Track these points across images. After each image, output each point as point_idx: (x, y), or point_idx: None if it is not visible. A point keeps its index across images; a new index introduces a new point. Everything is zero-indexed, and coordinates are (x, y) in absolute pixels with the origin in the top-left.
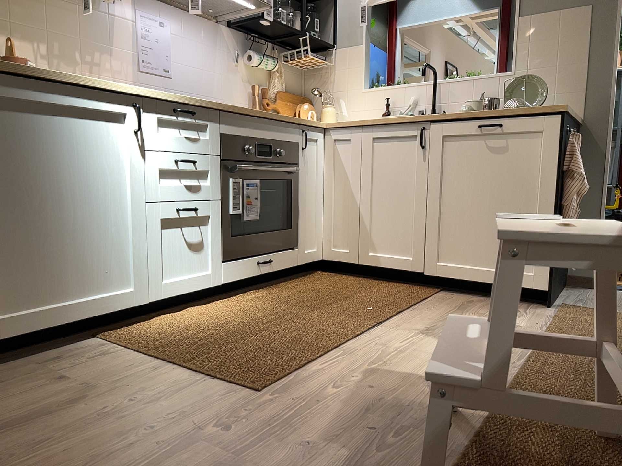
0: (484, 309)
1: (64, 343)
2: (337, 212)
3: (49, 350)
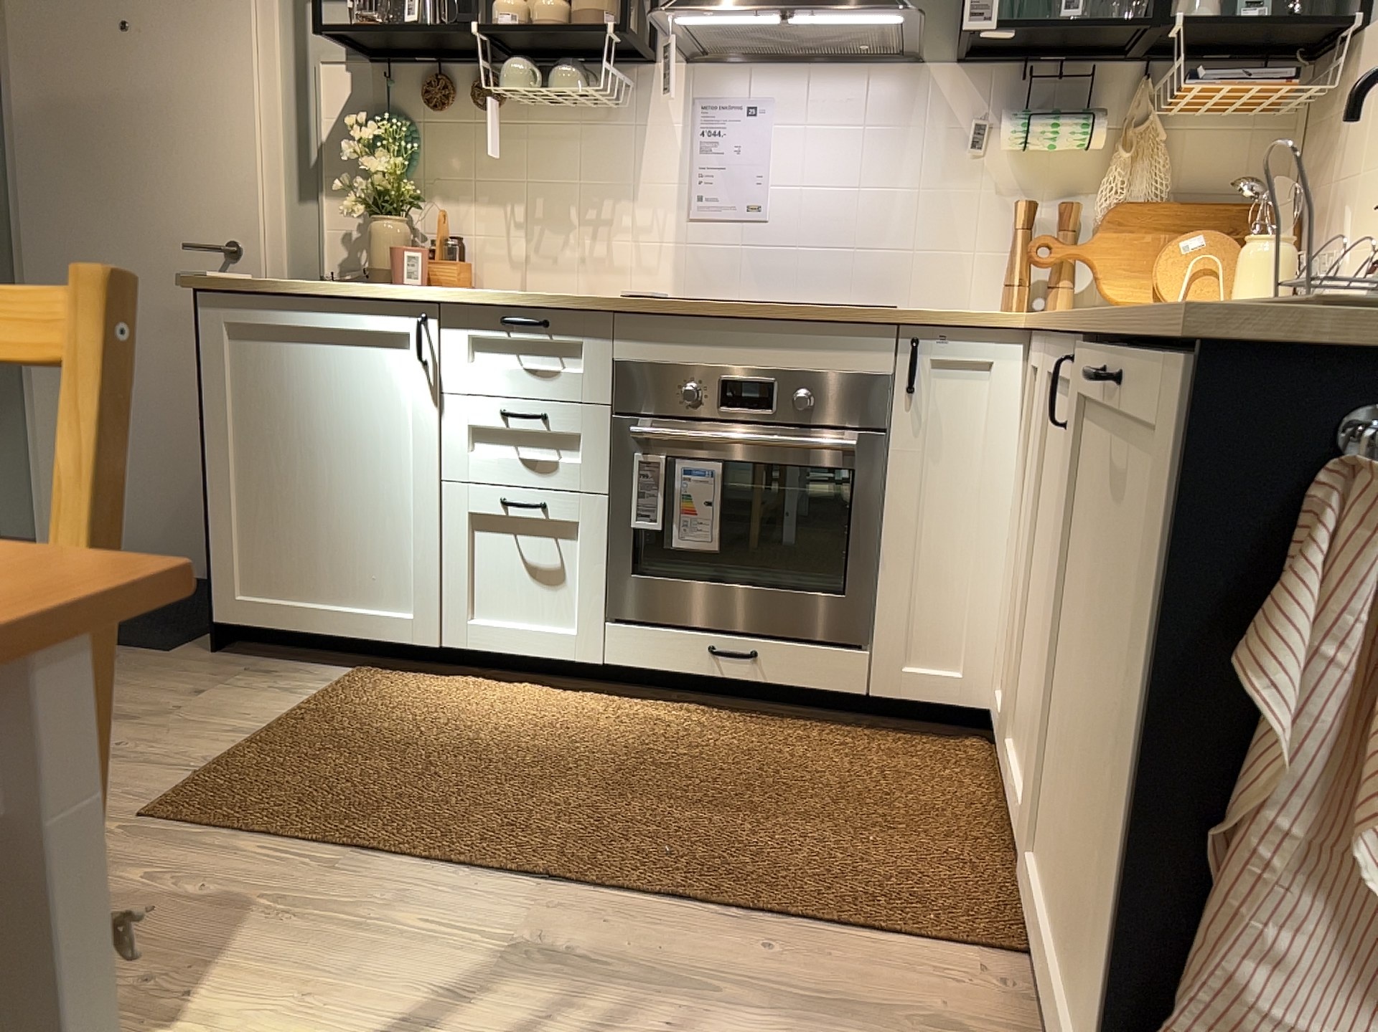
0: None
1: (334, 659)
2: (1012, 589)
3: (305, 660)
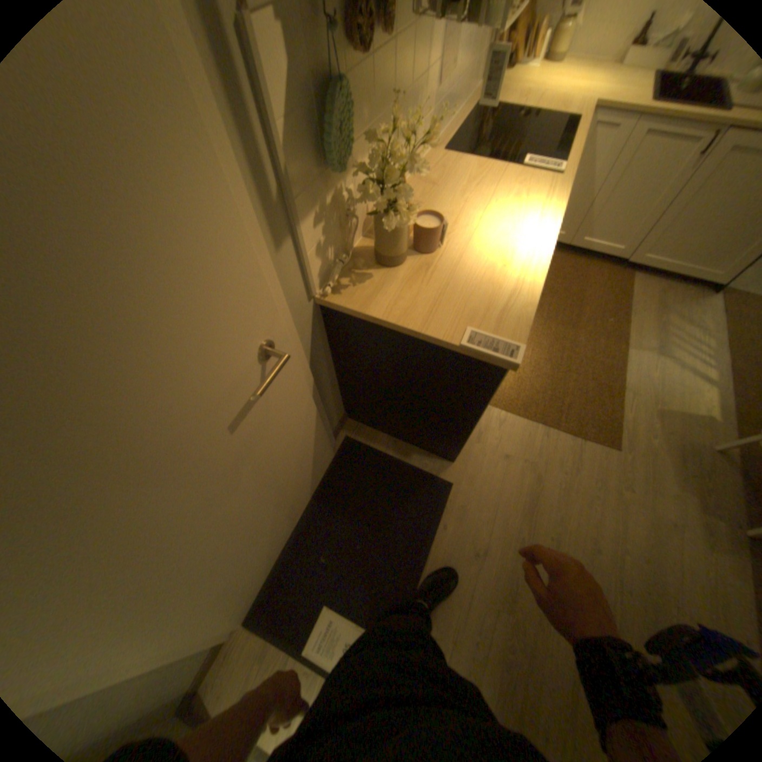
0: (680, 305)
1: None
2: None
3: None
